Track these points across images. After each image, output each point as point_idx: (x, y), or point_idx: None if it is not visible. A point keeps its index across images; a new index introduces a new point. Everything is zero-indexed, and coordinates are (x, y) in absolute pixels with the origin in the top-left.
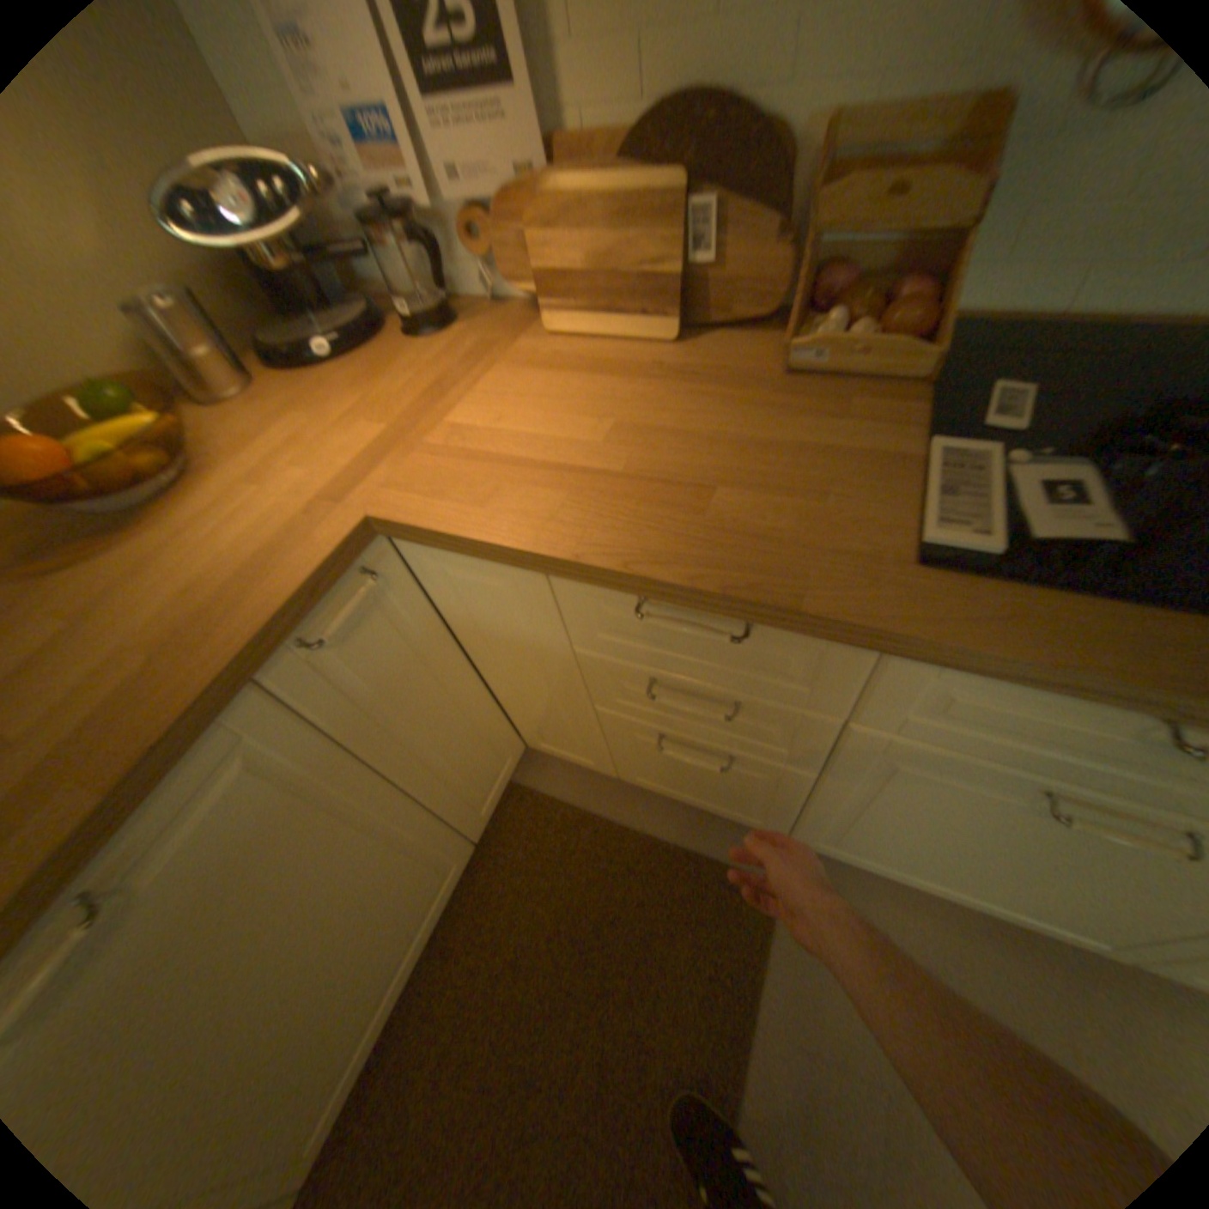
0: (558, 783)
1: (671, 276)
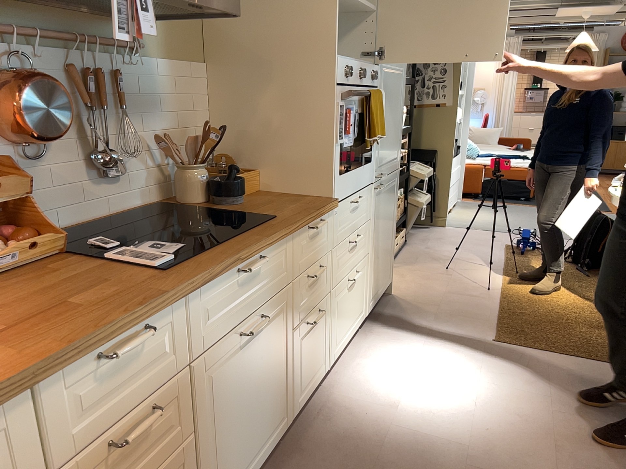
0: None
1: None
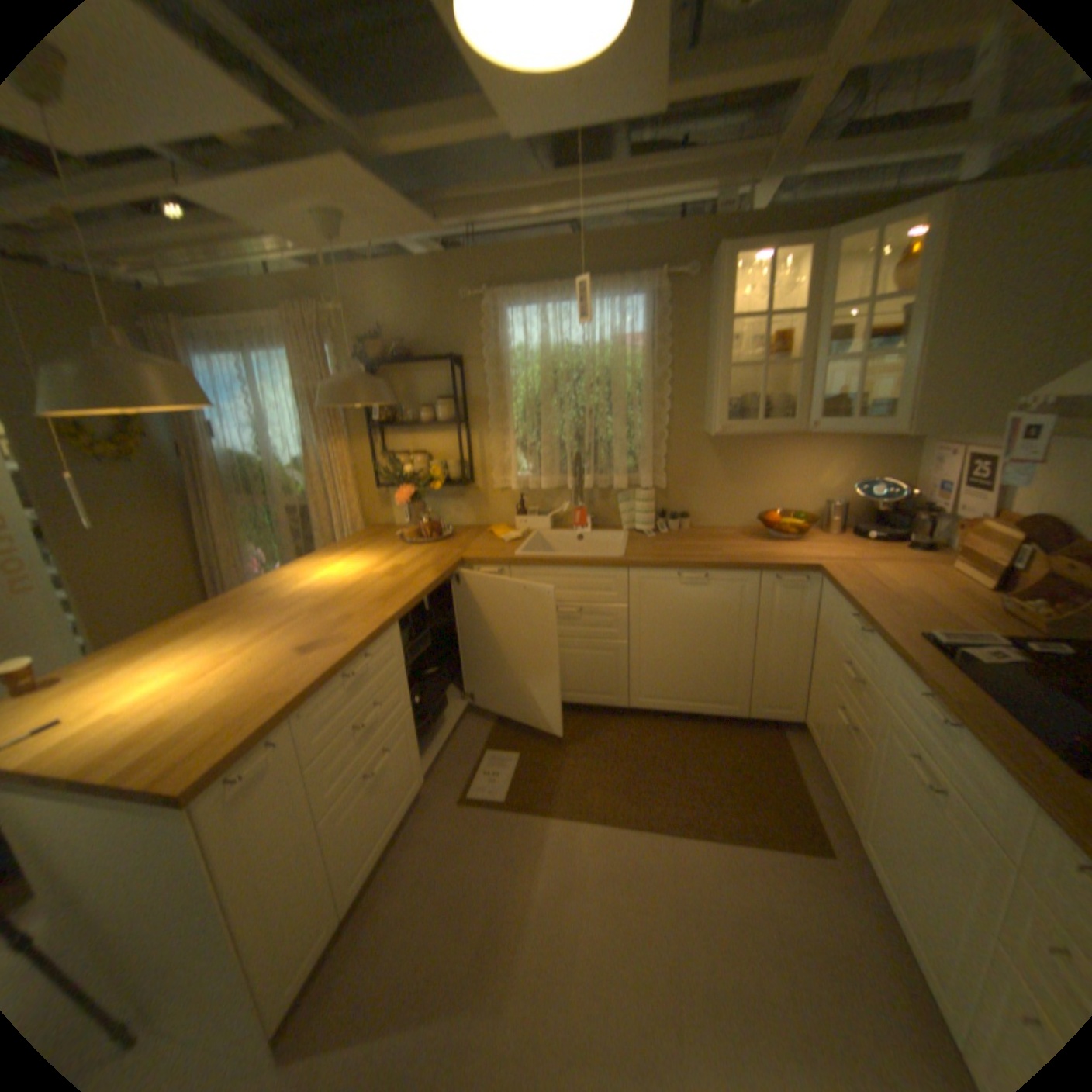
0: (799, 751)
1: (1002, 568)
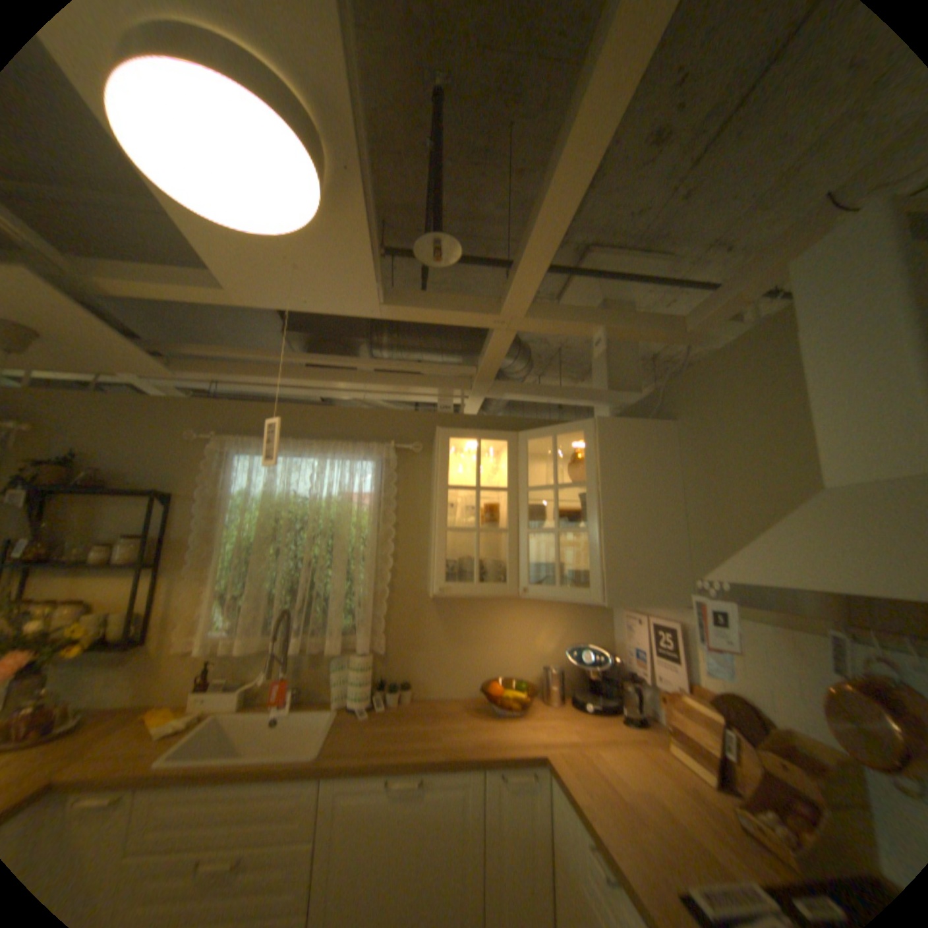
0: None
1: (717, 758)
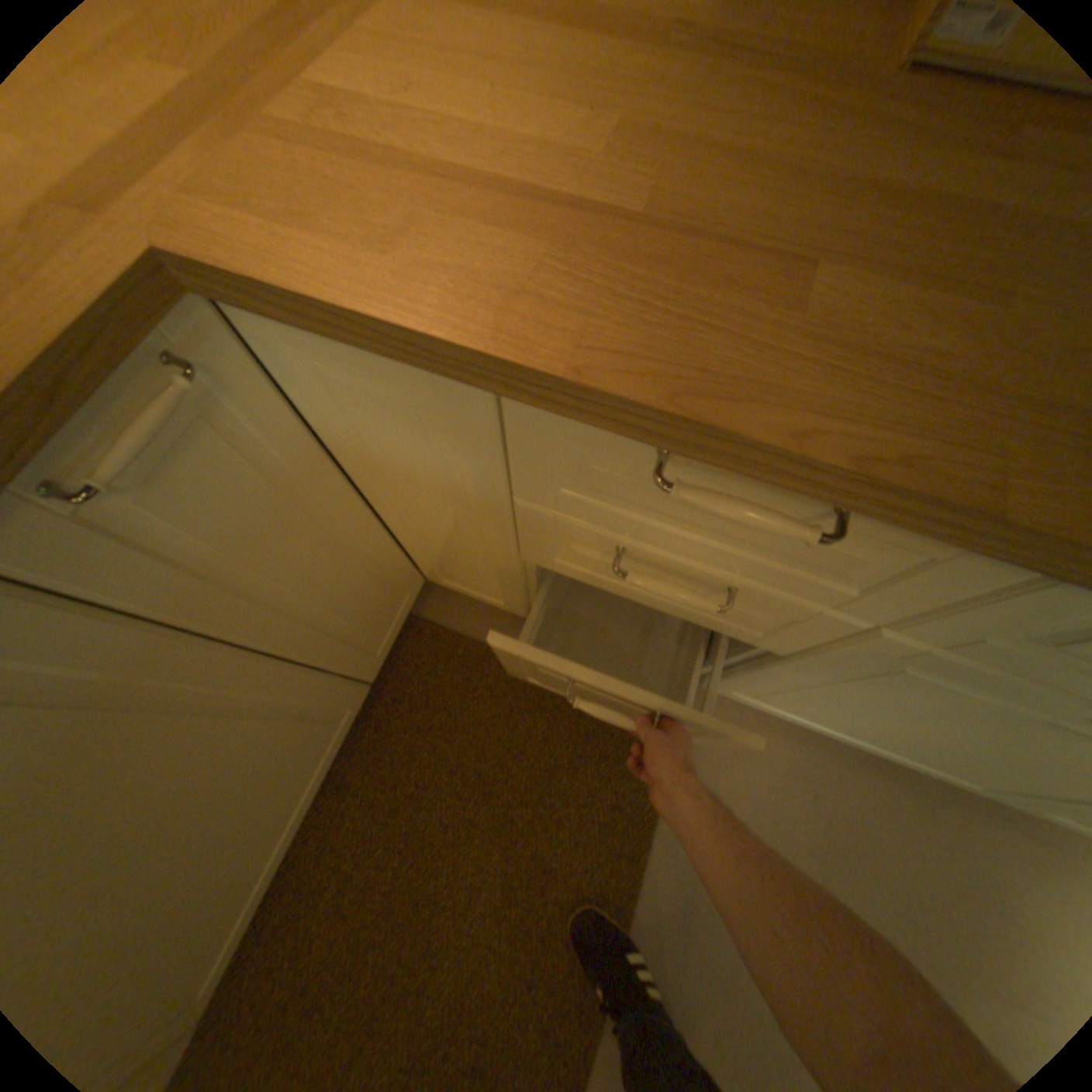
0: (460, 615)
1: None
